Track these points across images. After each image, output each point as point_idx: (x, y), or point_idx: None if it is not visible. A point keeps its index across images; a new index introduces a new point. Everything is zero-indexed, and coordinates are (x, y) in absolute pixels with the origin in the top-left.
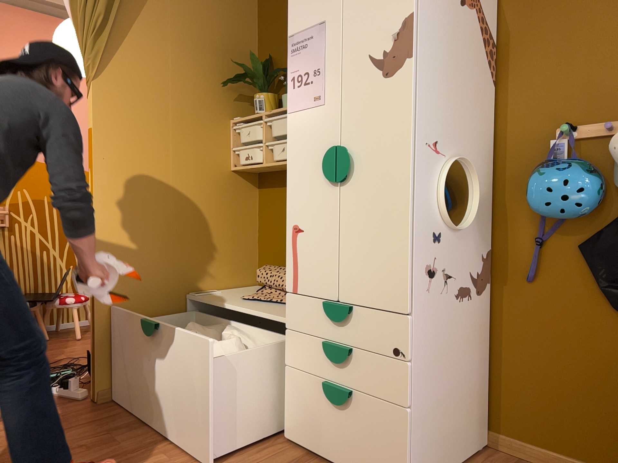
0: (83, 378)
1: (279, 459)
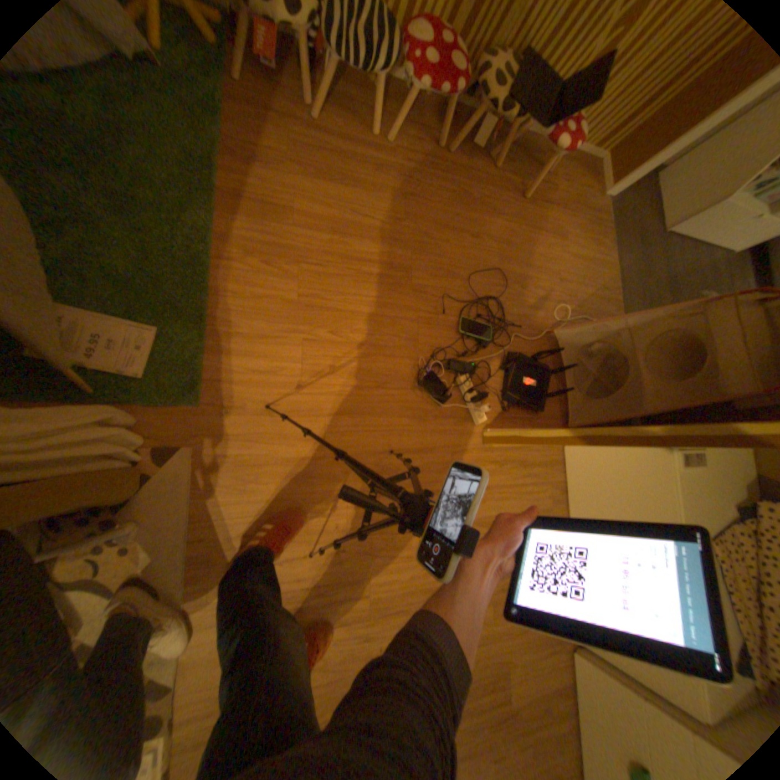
0: (494, 357)
1: (556, 680)
